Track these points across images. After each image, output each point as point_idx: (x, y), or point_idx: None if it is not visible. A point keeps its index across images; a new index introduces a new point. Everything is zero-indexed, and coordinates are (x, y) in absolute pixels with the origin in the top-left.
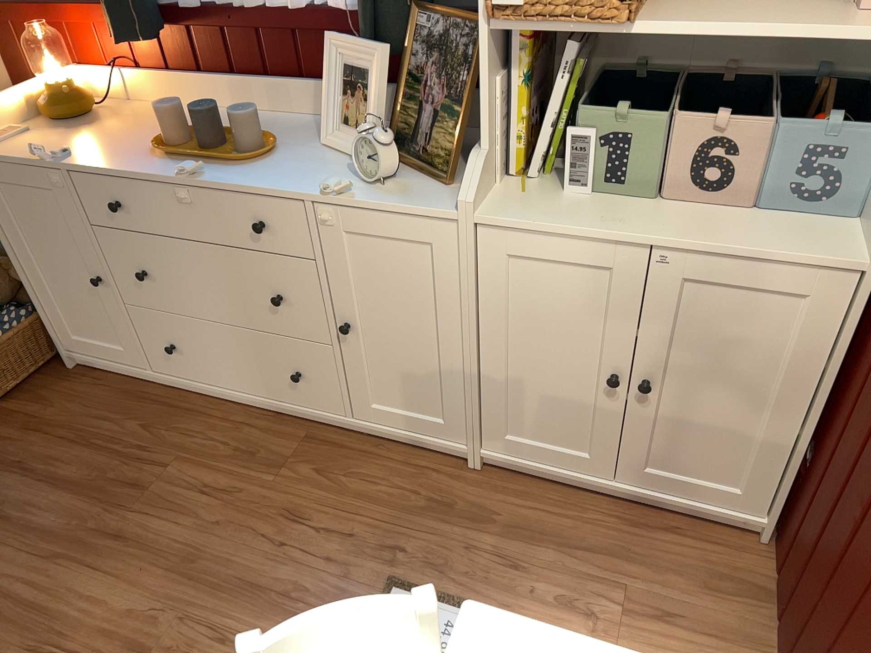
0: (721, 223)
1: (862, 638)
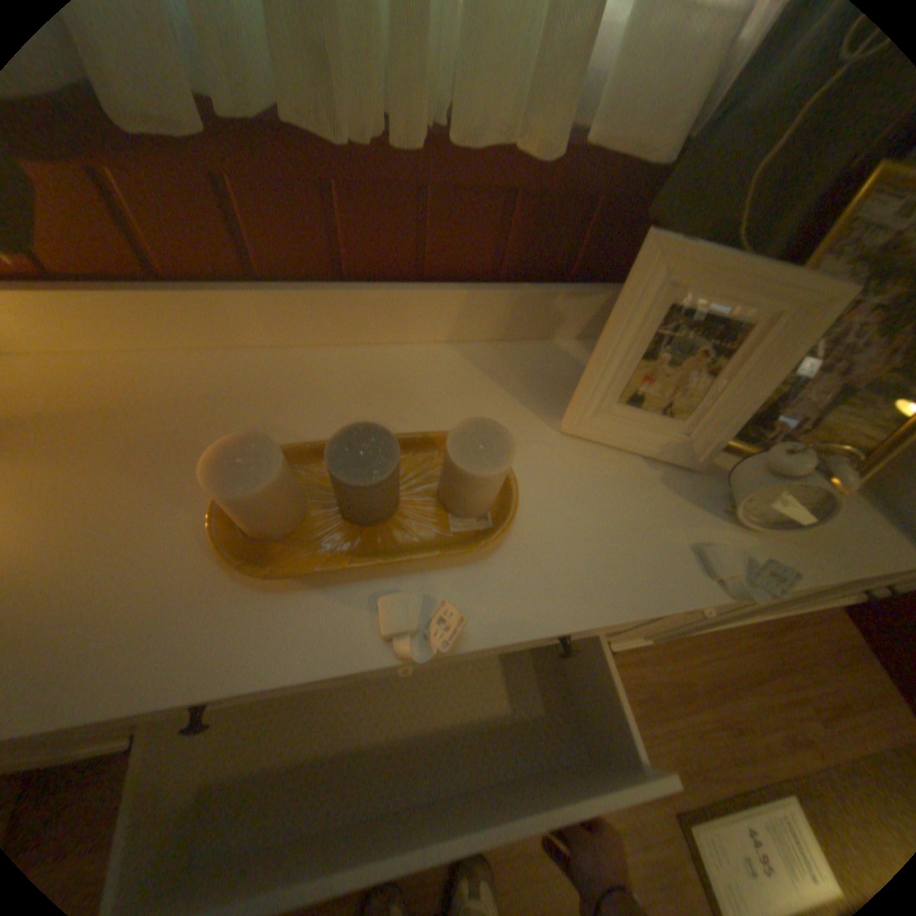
0: None
1: None
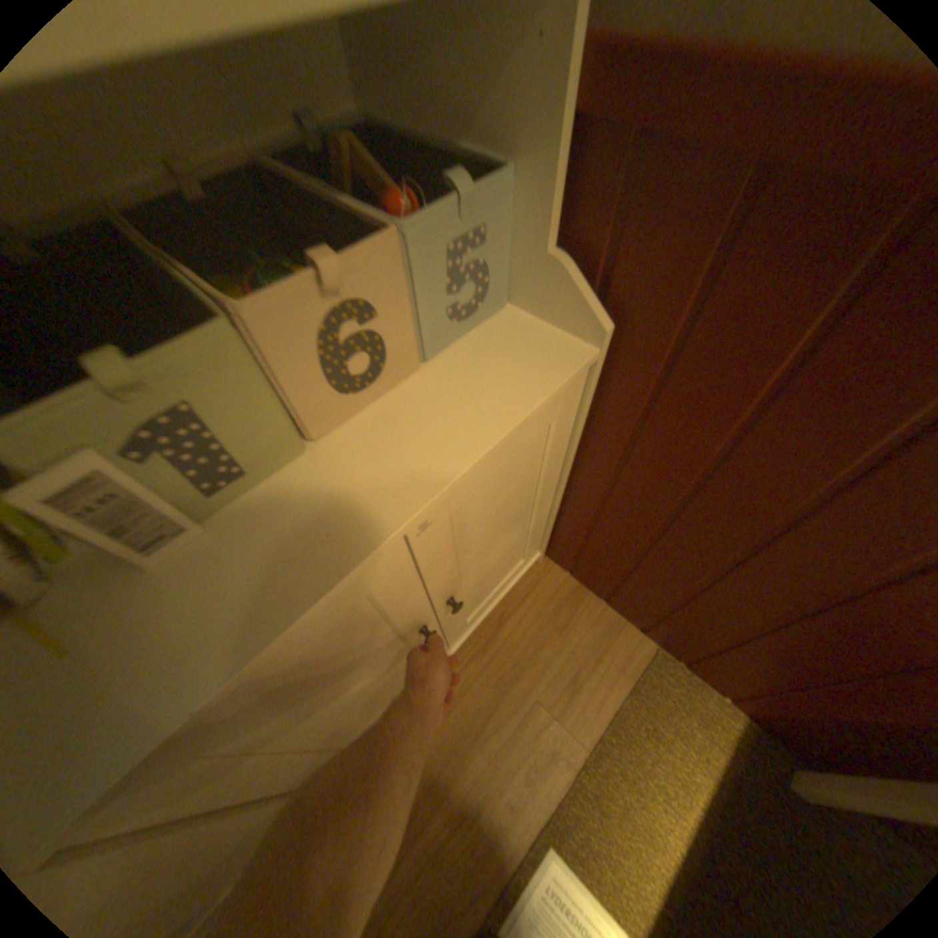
0: (429, 420)
1: (806, 639)
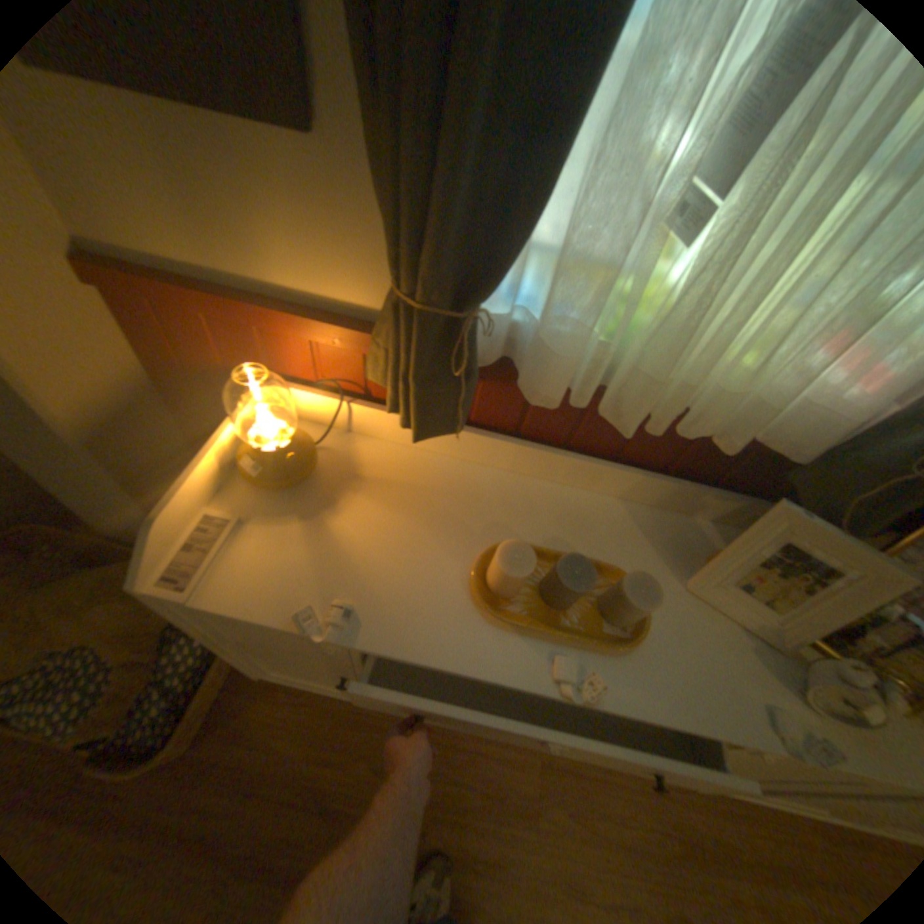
0: None
1: None
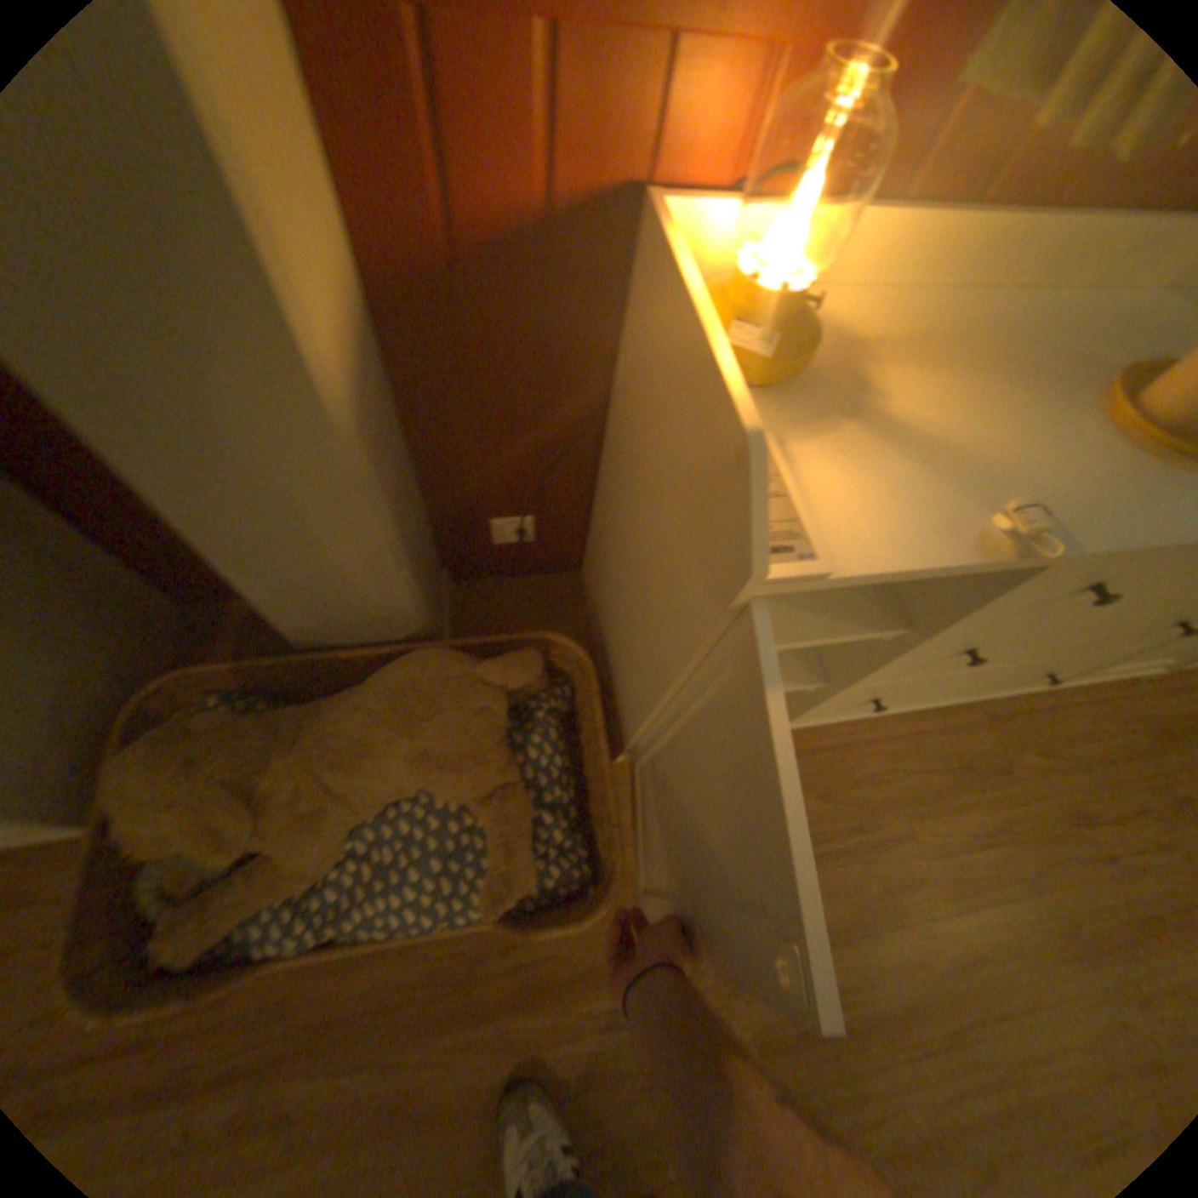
0: None
1: None
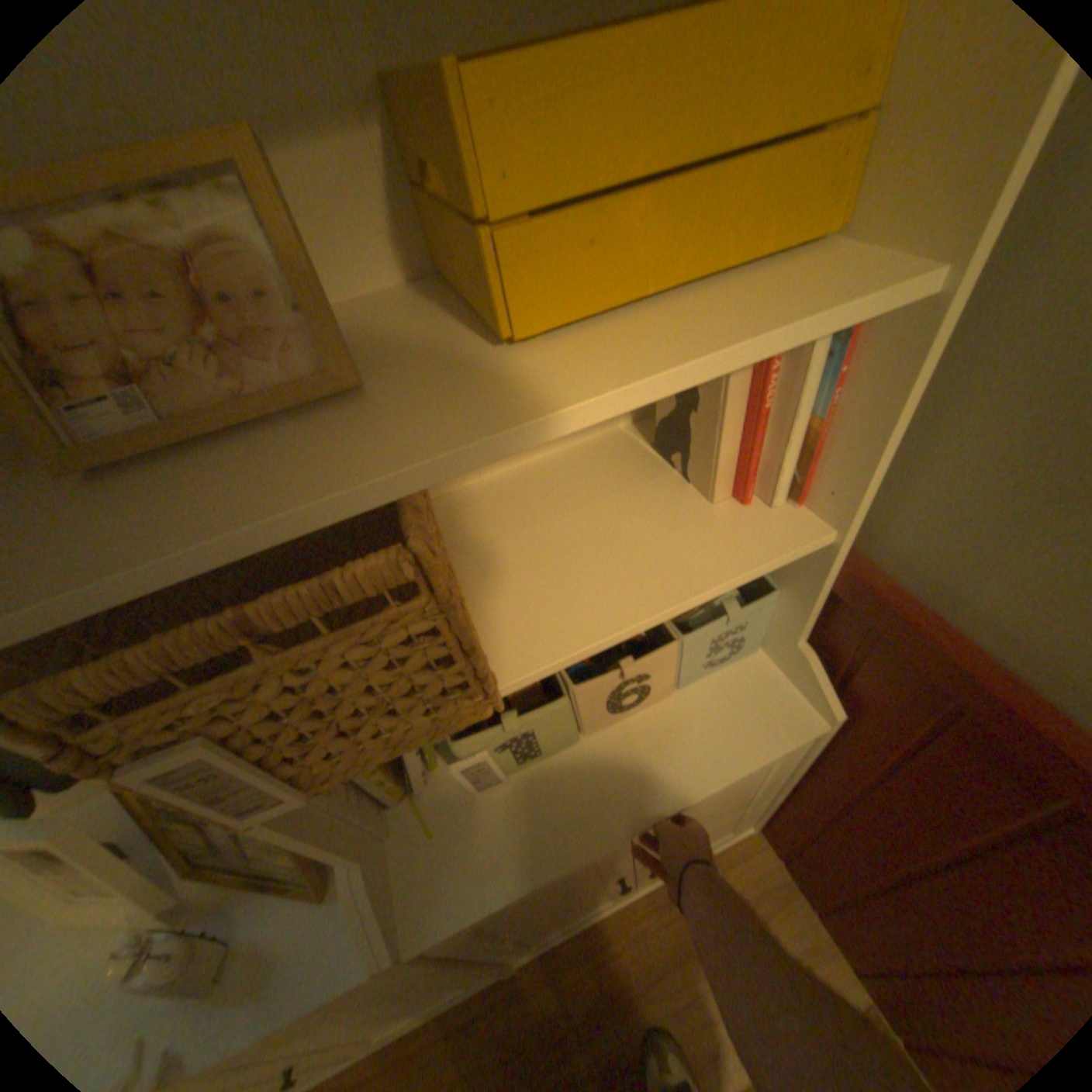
0: (669, 747)
1: None
